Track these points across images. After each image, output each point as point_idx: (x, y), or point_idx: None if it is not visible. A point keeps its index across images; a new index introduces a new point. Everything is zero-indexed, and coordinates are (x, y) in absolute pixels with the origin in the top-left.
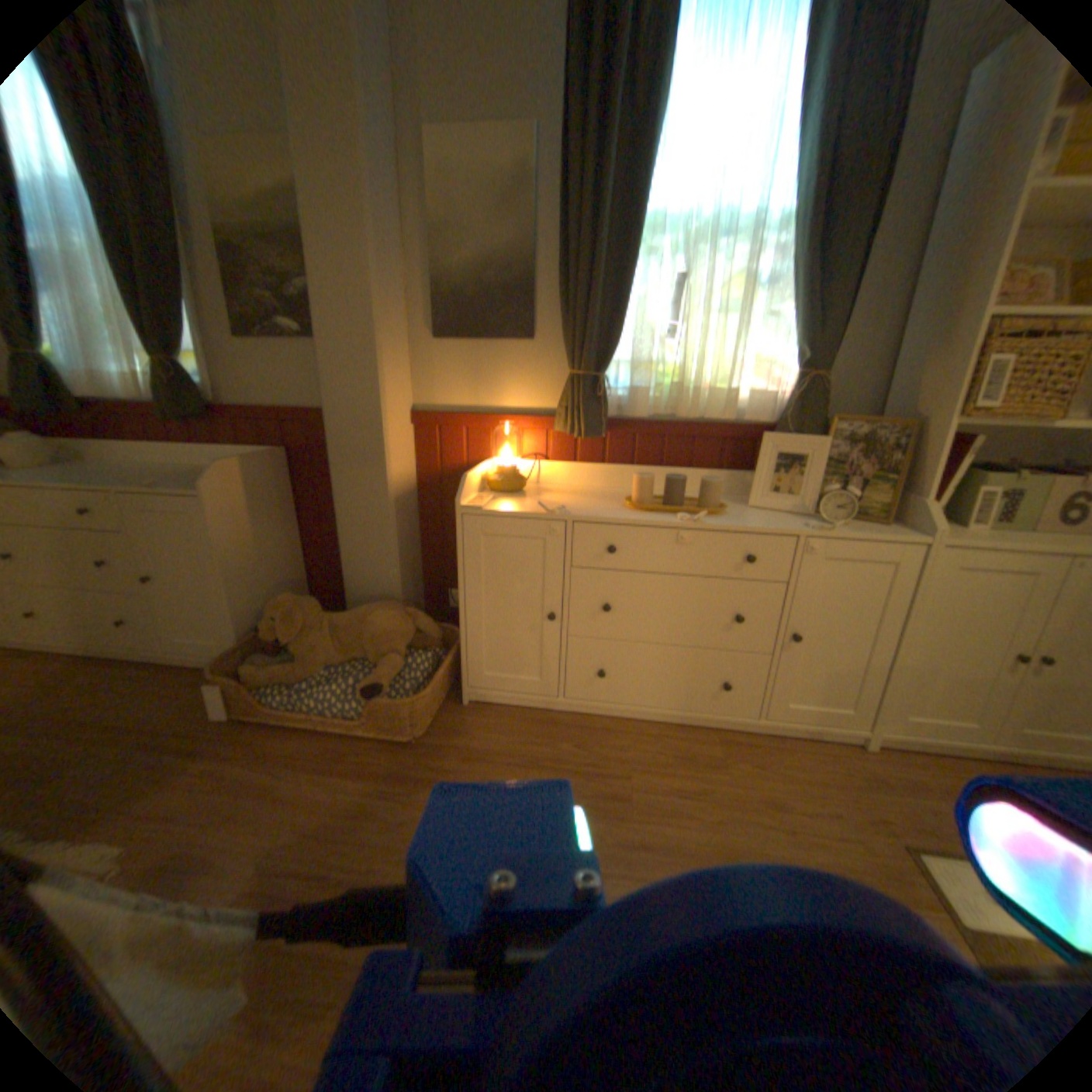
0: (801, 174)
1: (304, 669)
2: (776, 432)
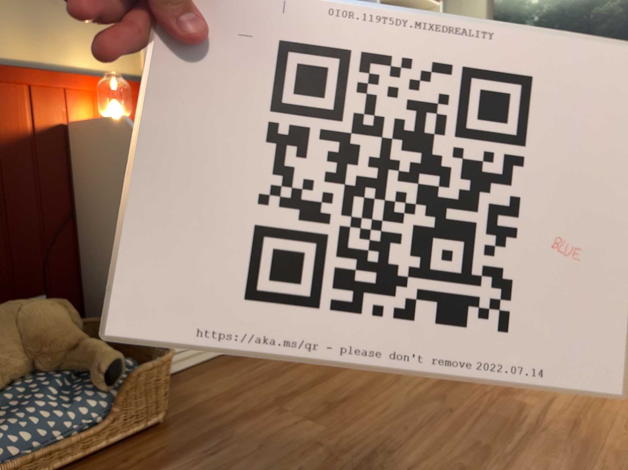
0: None
1: None
2: None
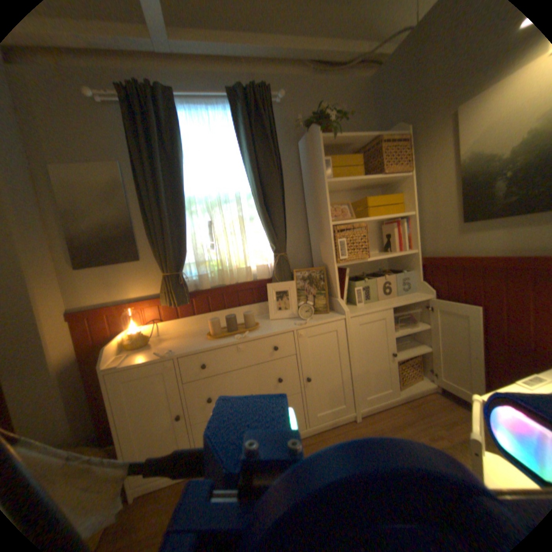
0: (249, 177)
1: None
2: (273, 281)
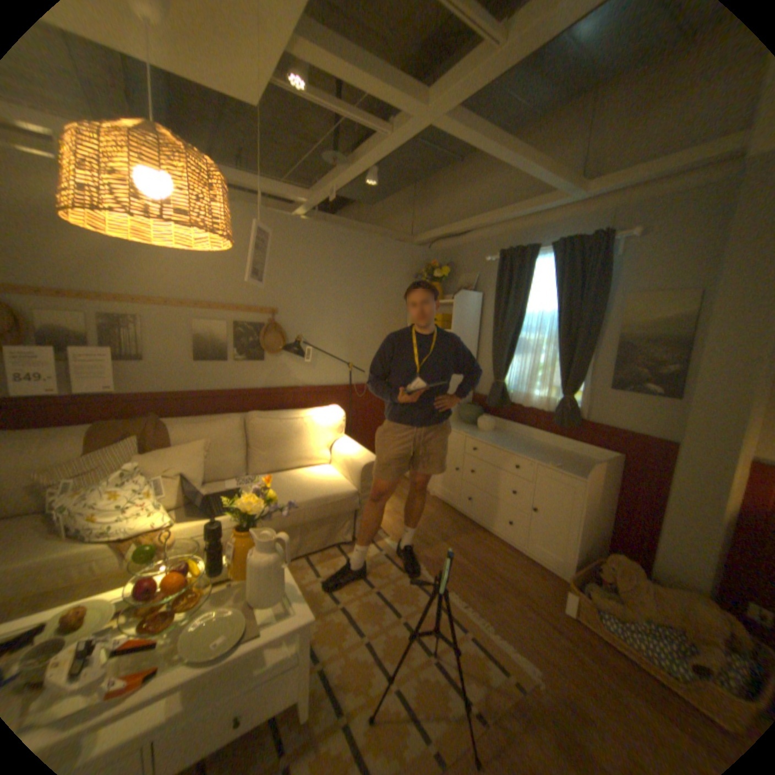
0: None
1: (632, 615)
2: None
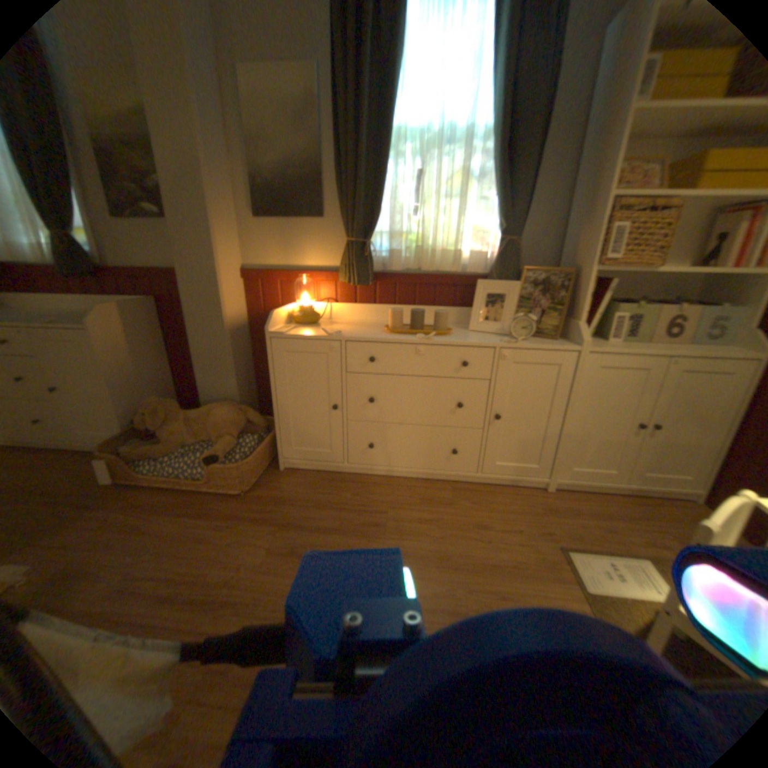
0: (497, 99)
1: (167, 448)
2: (489, 279)
